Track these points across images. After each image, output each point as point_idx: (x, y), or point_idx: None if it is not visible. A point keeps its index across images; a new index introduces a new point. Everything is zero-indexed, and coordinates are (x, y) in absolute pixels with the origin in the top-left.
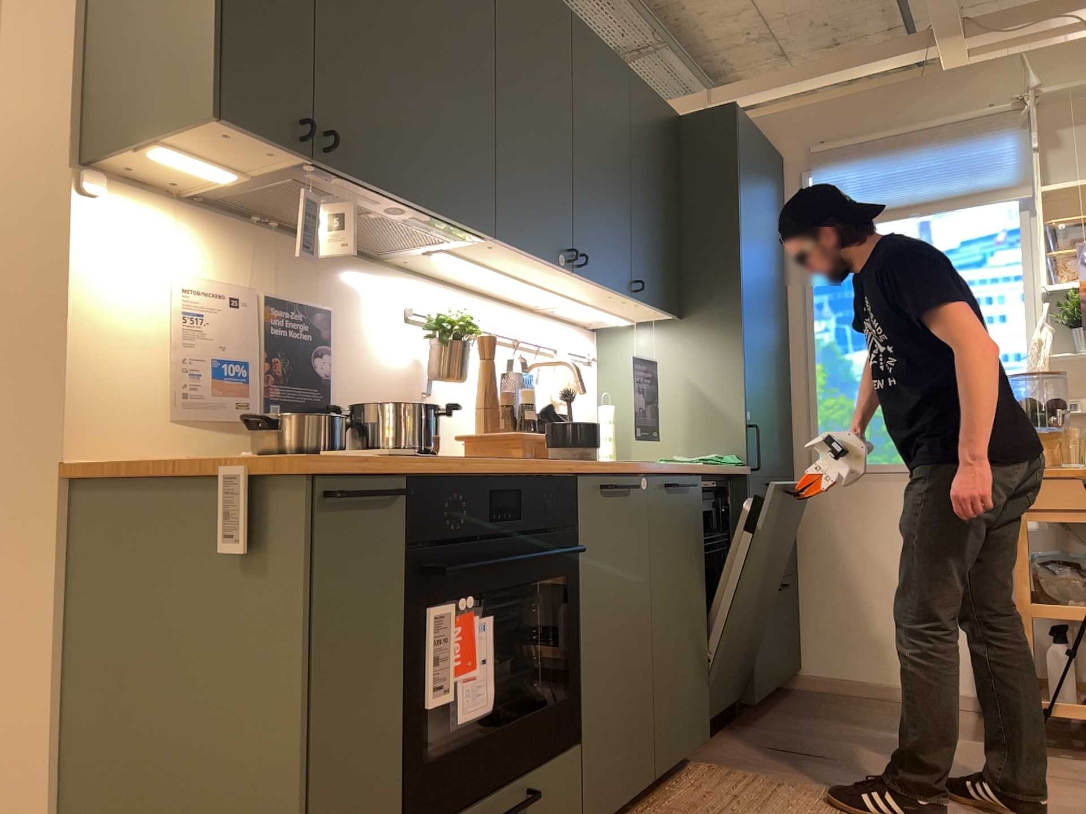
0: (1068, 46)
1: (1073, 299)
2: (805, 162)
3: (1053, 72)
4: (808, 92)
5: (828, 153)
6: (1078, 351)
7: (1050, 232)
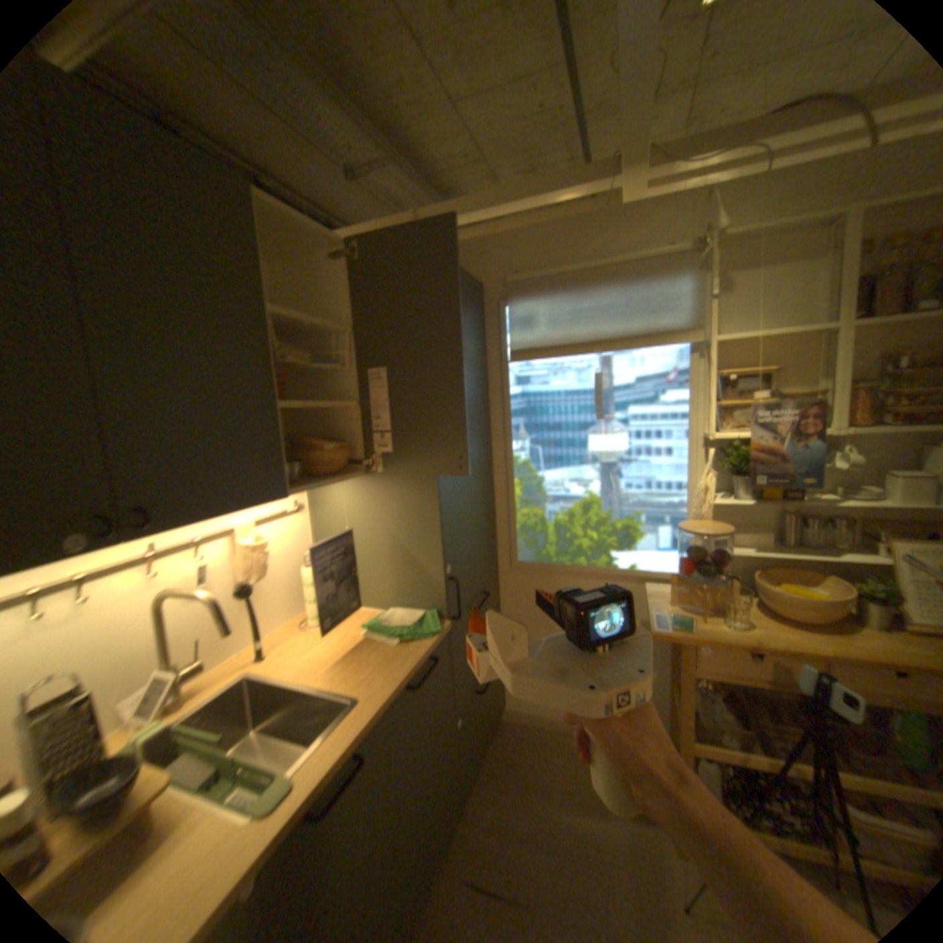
0: (753, 180)
1: (738, 446)
2: (503, 290)
3: (735, 207)
4: (505, 217)
5: (522, 283)
6: (738, 495)
7: (722, 379)
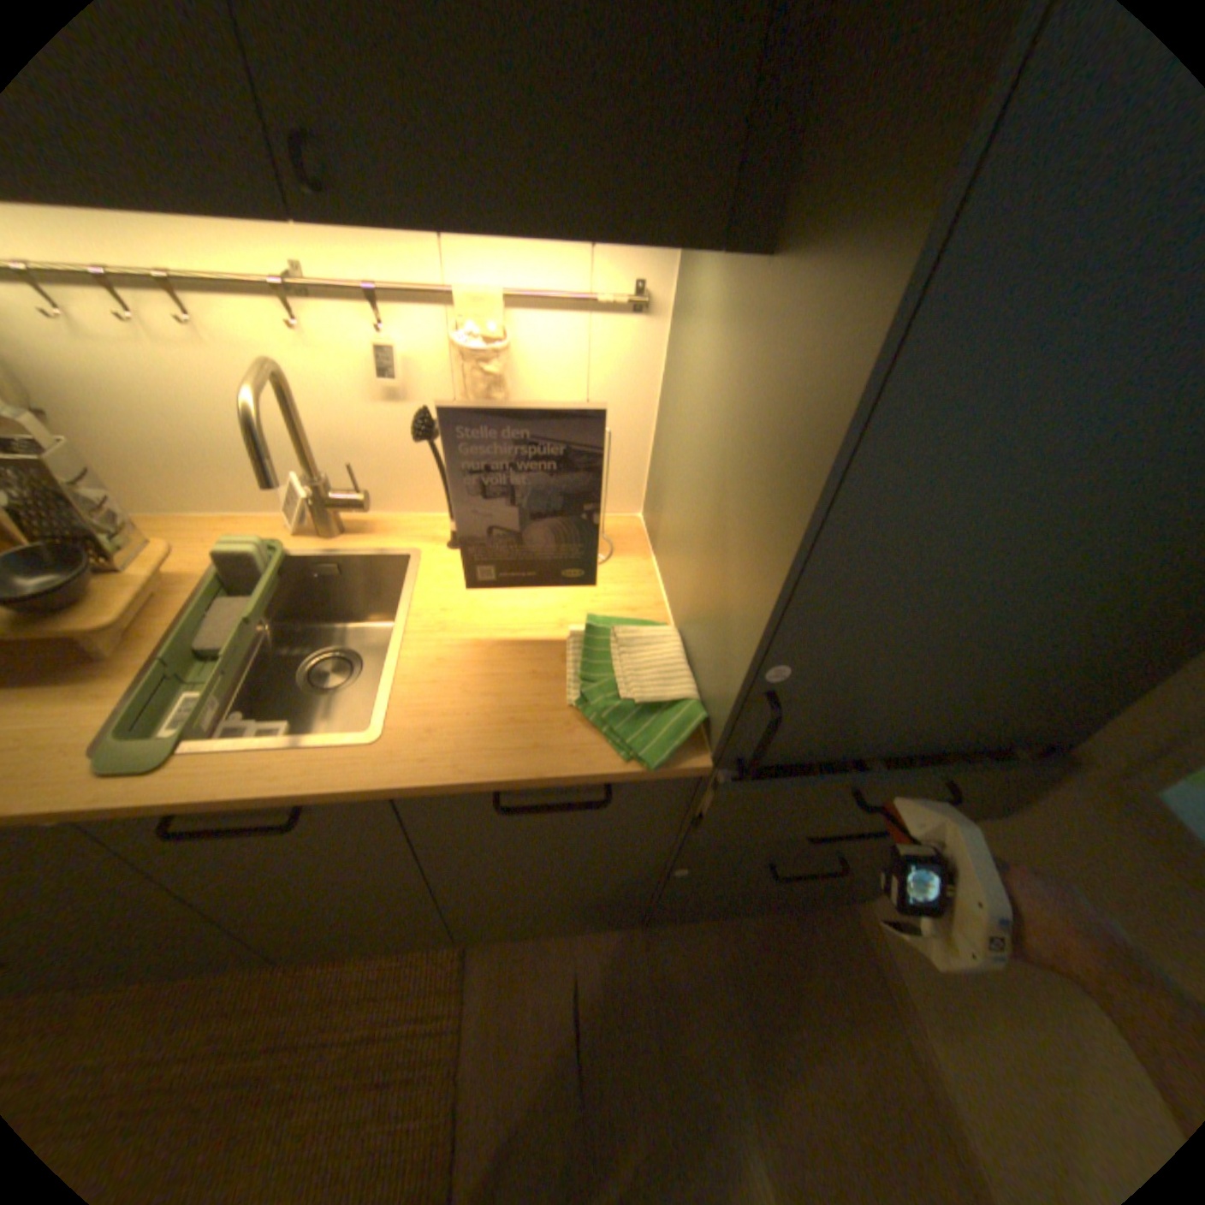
0: None
1: None
2: None
3: None
4: None
5: None
6: None
7: None
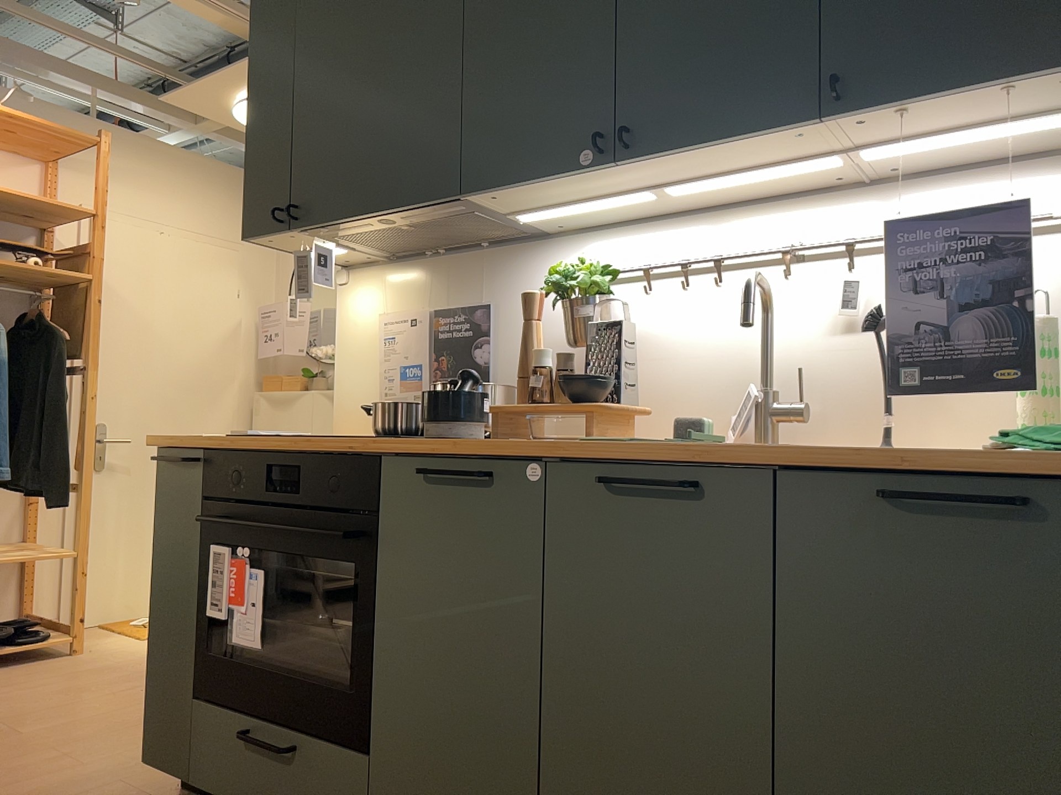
0: None
1: None
2: None
3: None
4: None
5: None
6: None
7: None
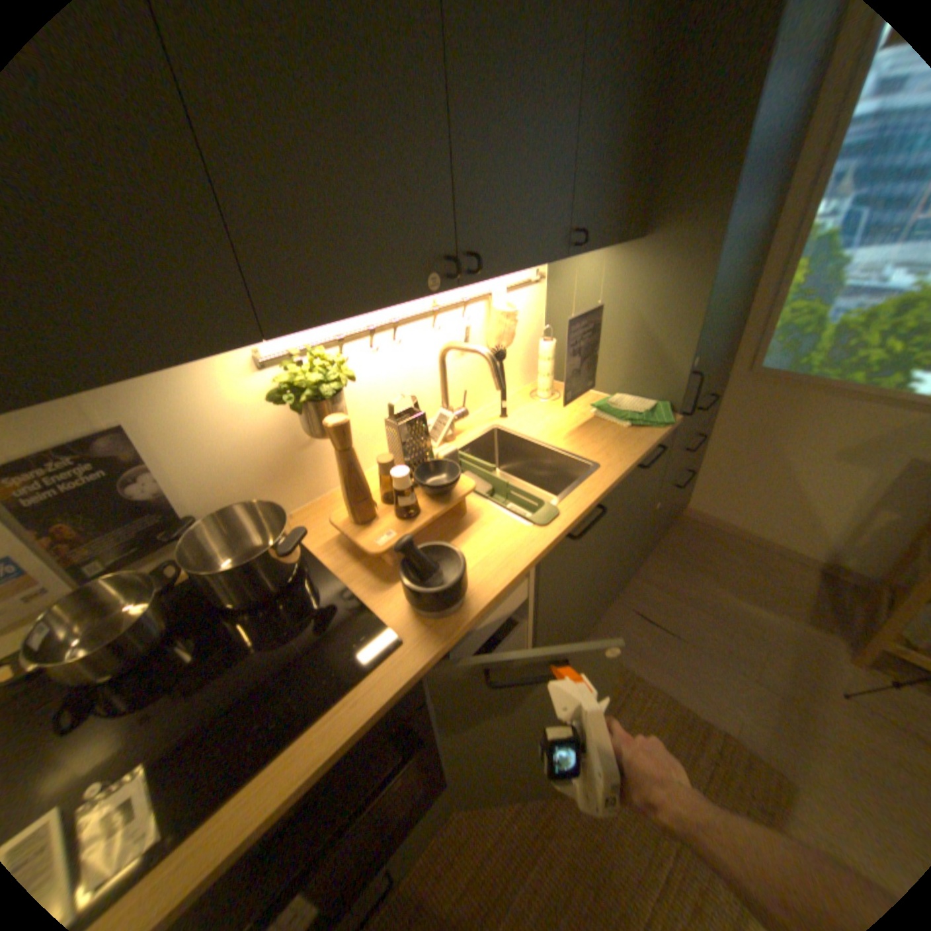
0: None
1: None
2: None
3: None
4: None
5: None
6: None
7: None
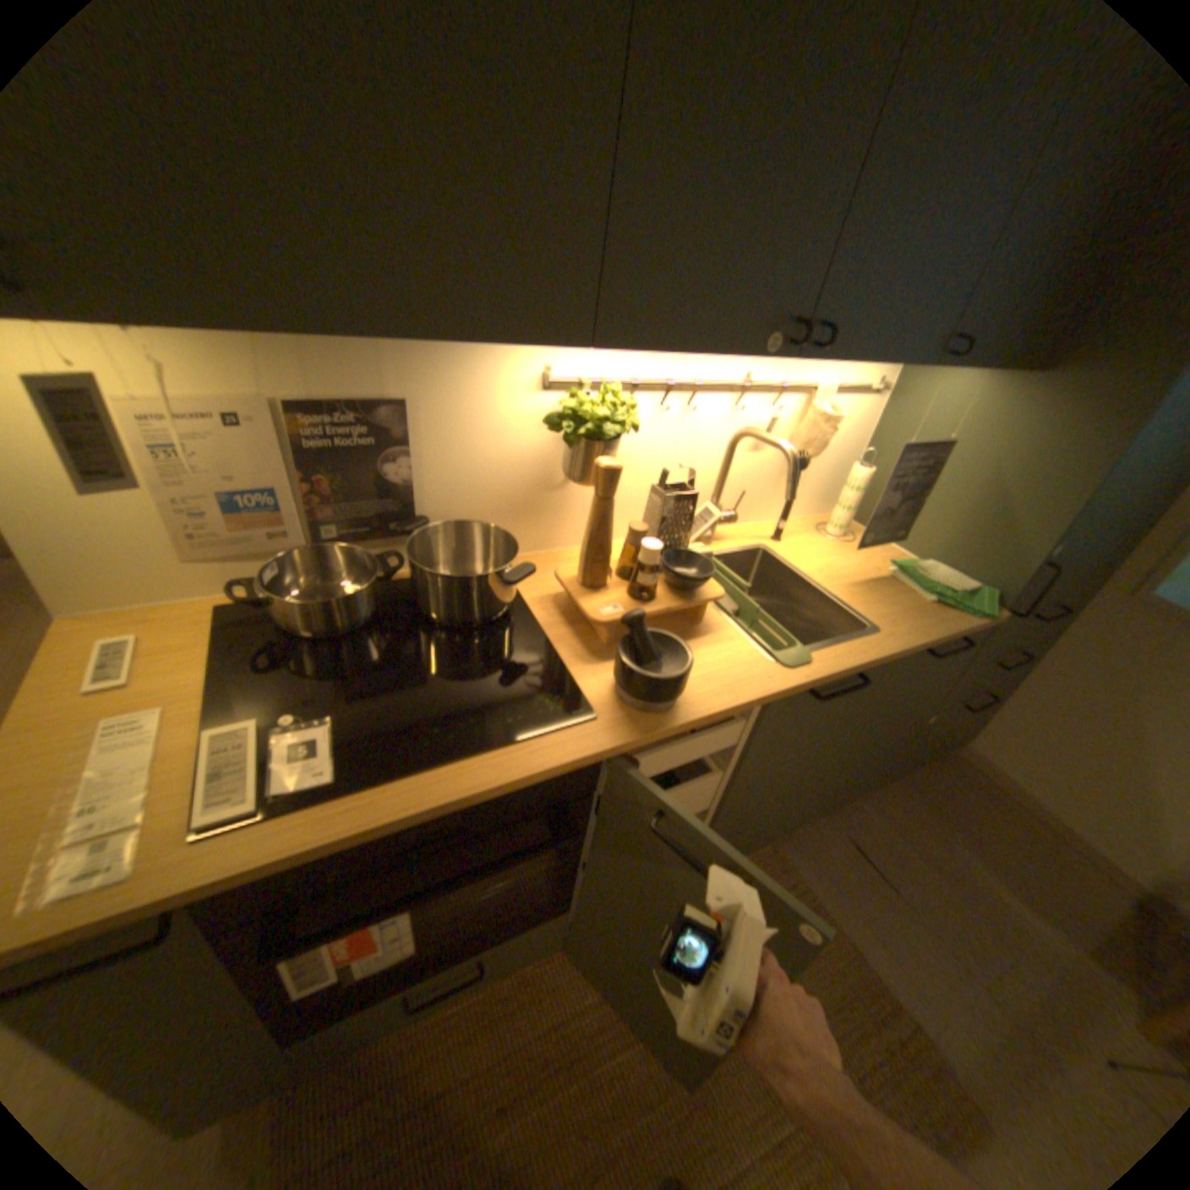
0: None
1: None
2: None
3: None
4: None
5: None
6: None
7: None
